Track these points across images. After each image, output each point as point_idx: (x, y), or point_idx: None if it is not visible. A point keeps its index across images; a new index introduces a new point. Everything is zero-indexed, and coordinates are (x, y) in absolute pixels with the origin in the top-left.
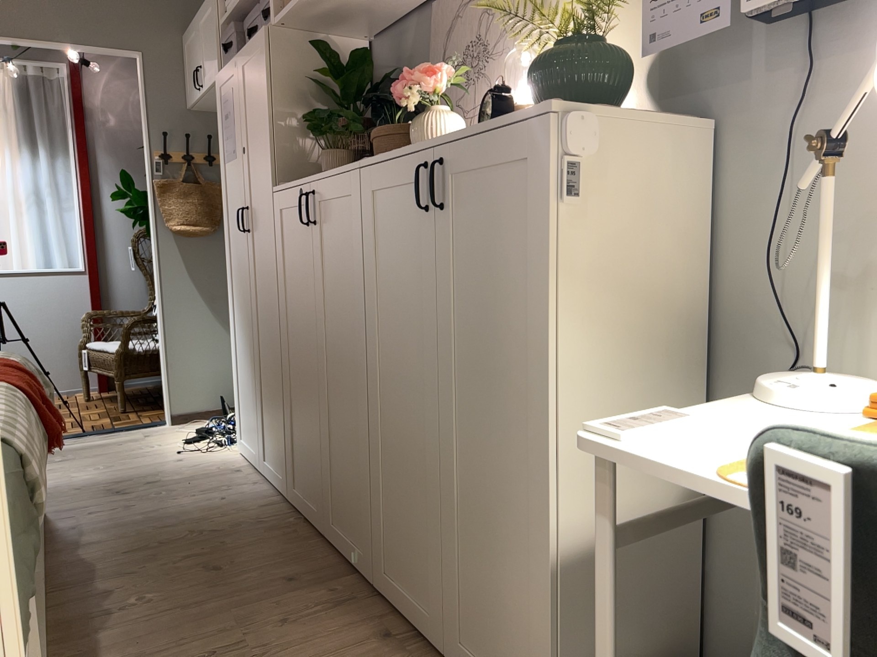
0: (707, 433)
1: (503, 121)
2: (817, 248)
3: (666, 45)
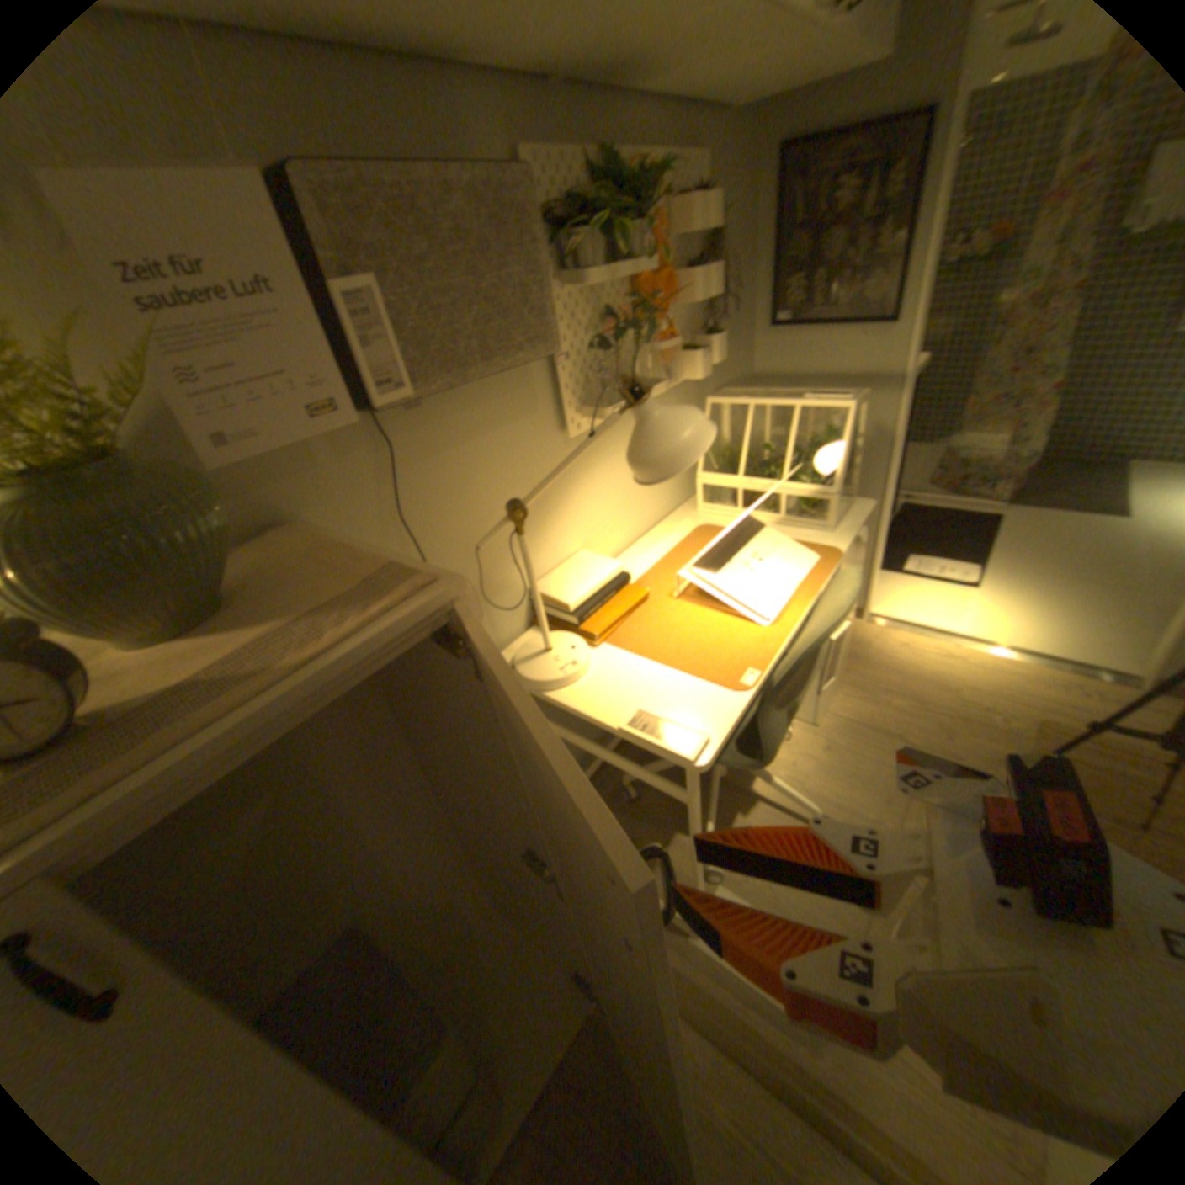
0: (646, 706)
1: (284, 658)
2: (525, 579)
3: (238, 443)
